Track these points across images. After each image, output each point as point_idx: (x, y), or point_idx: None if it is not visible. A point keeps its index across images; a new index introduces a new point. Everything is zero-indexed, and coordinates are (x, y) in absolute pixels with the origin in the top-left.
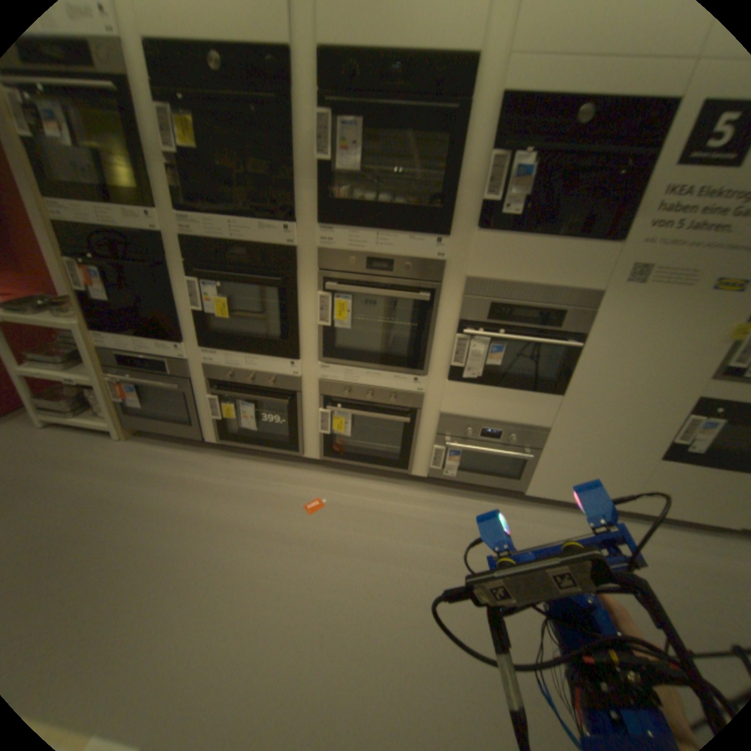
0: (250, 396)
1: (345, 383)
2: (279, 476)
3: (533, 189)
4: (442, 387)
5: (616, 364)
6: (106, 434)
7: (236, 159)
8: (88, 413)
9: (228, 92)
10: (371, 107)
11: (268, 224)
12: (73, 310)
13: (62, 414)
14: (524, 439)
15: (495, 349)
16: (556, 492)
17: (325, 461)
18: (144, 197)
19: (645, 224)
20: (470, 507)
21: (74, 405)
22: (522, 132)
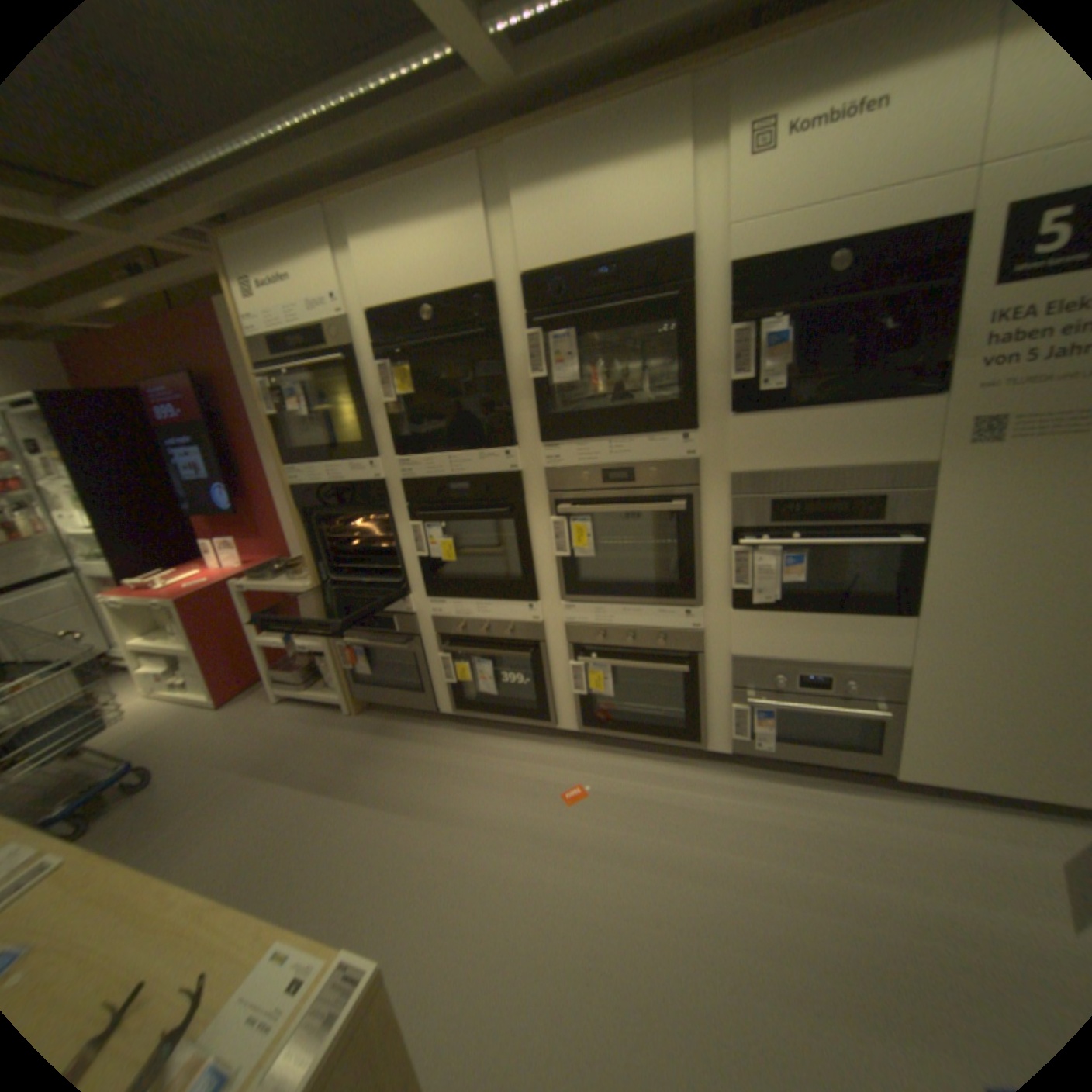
0: (485, 652)
1: (597, 625)
2: (529, 756)
3: (794, 356)
4: (727, 619)
5: (994, 562)
6: (334, 709)
7: (450, 393)
8: (317, 685)
9: (437, 334)
10: (580, 315)
11: (487, 452)
12: (304, 571)
13: (292, 687)
14: (872, 688)
15: (792, 560)
16: (954, 776)
17: (586, 734)
18: (366, 448)
19: (972, 365)
20: (806, 800)
21: (304, 676)
22: (764, 296)
